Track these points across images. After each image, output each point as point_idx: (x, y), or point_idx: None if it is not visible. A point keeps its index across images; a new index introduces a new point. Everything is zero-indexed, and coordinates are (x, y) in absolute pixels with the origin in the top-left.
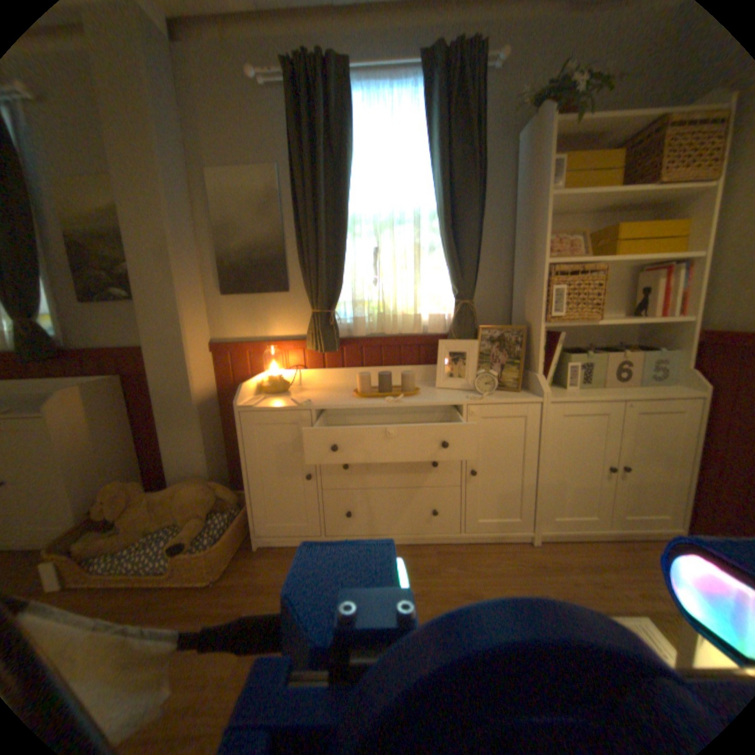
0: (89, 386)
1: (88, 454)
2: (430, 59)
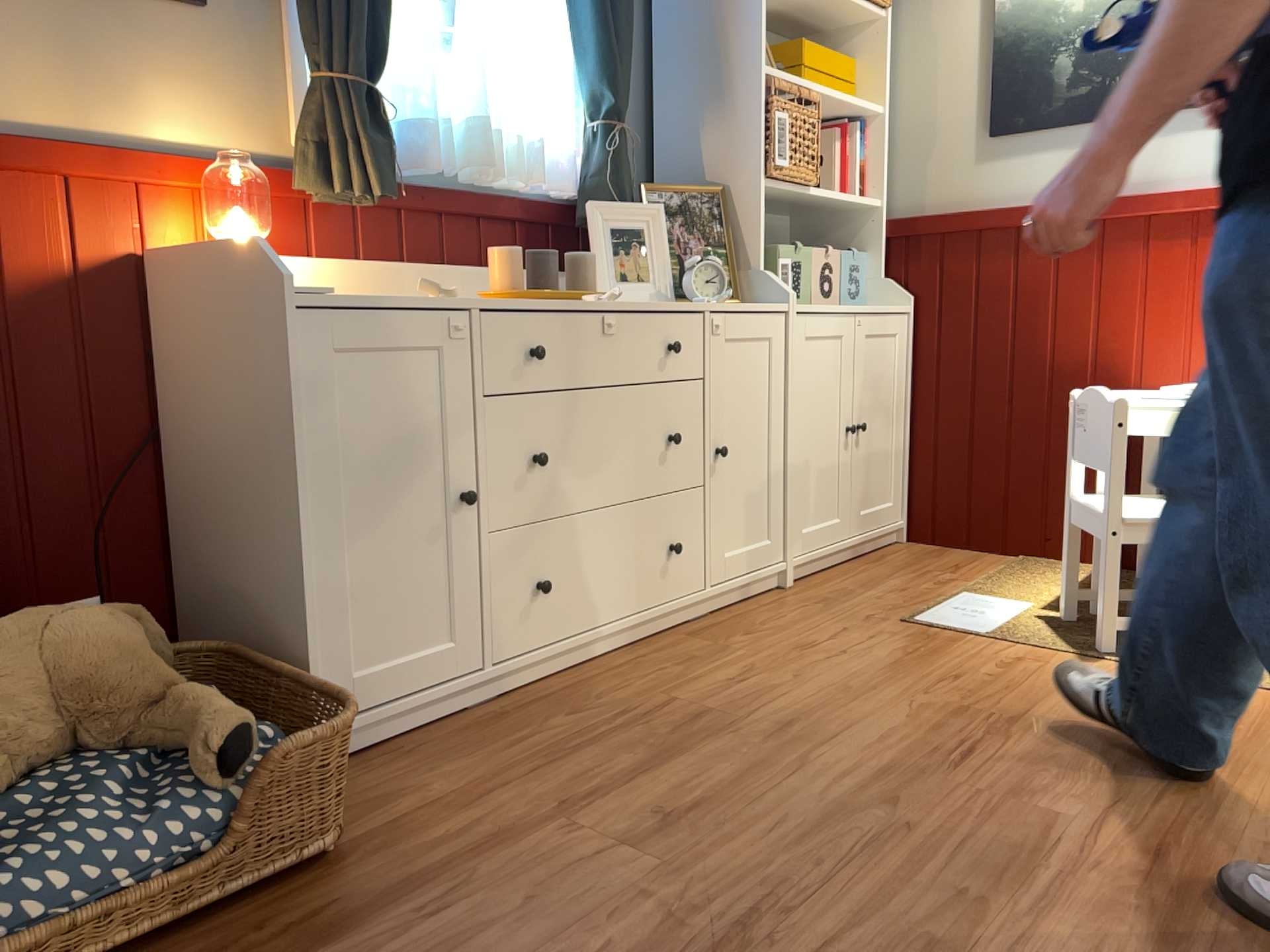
0: None
1: None
2: None
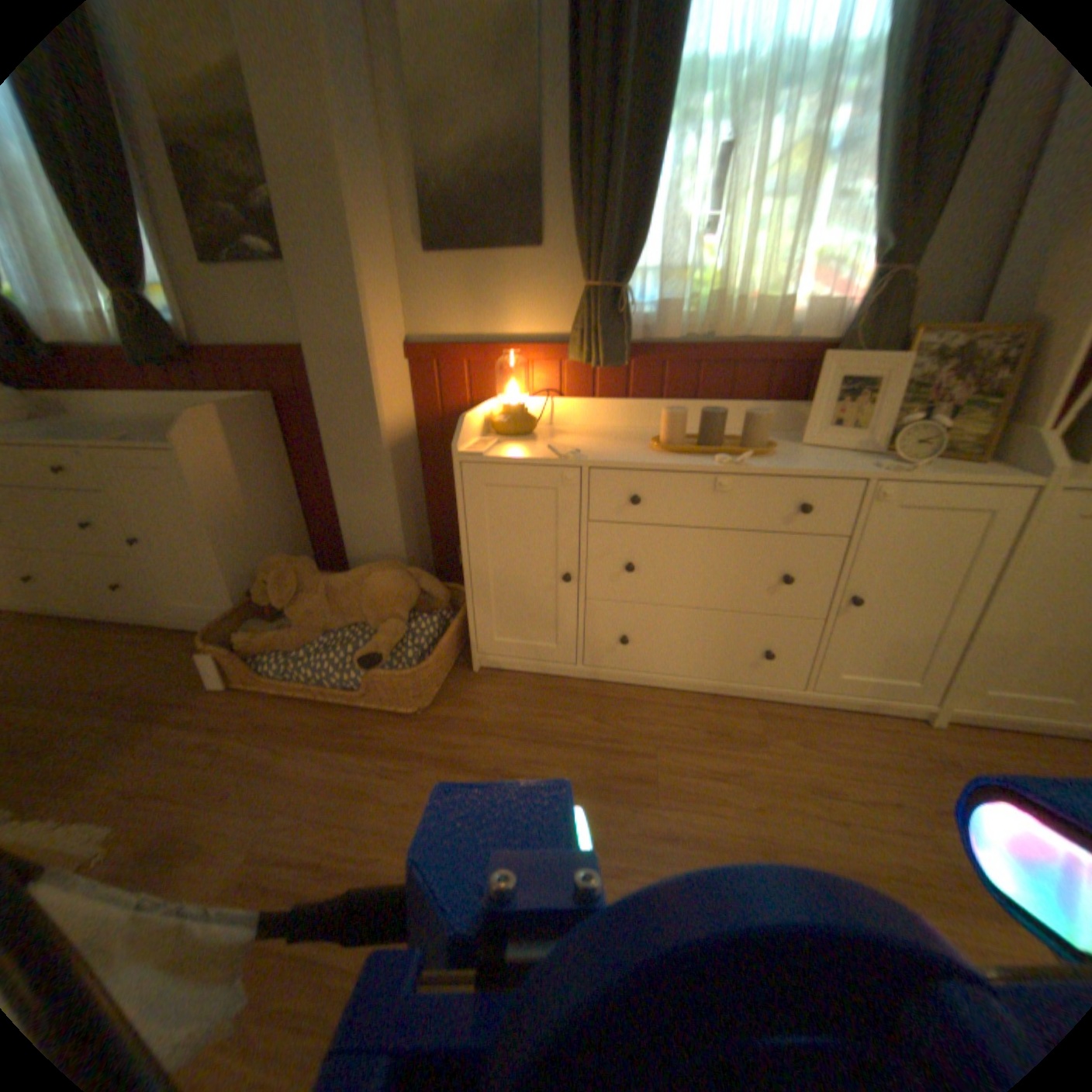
0: (232, 404)
1: (240, 508)
2: None
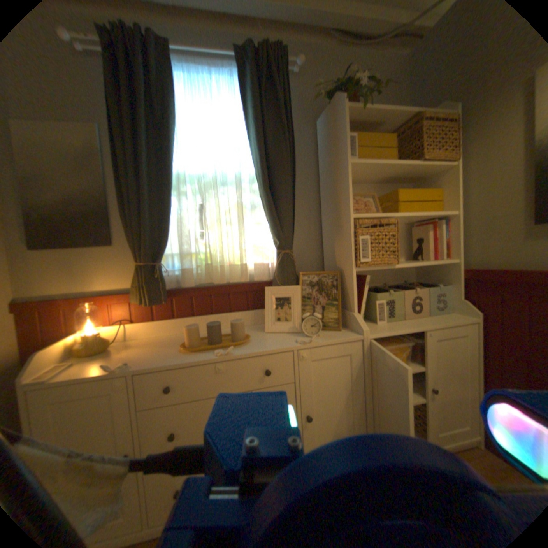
0: None
1: None
2: (242, 54)
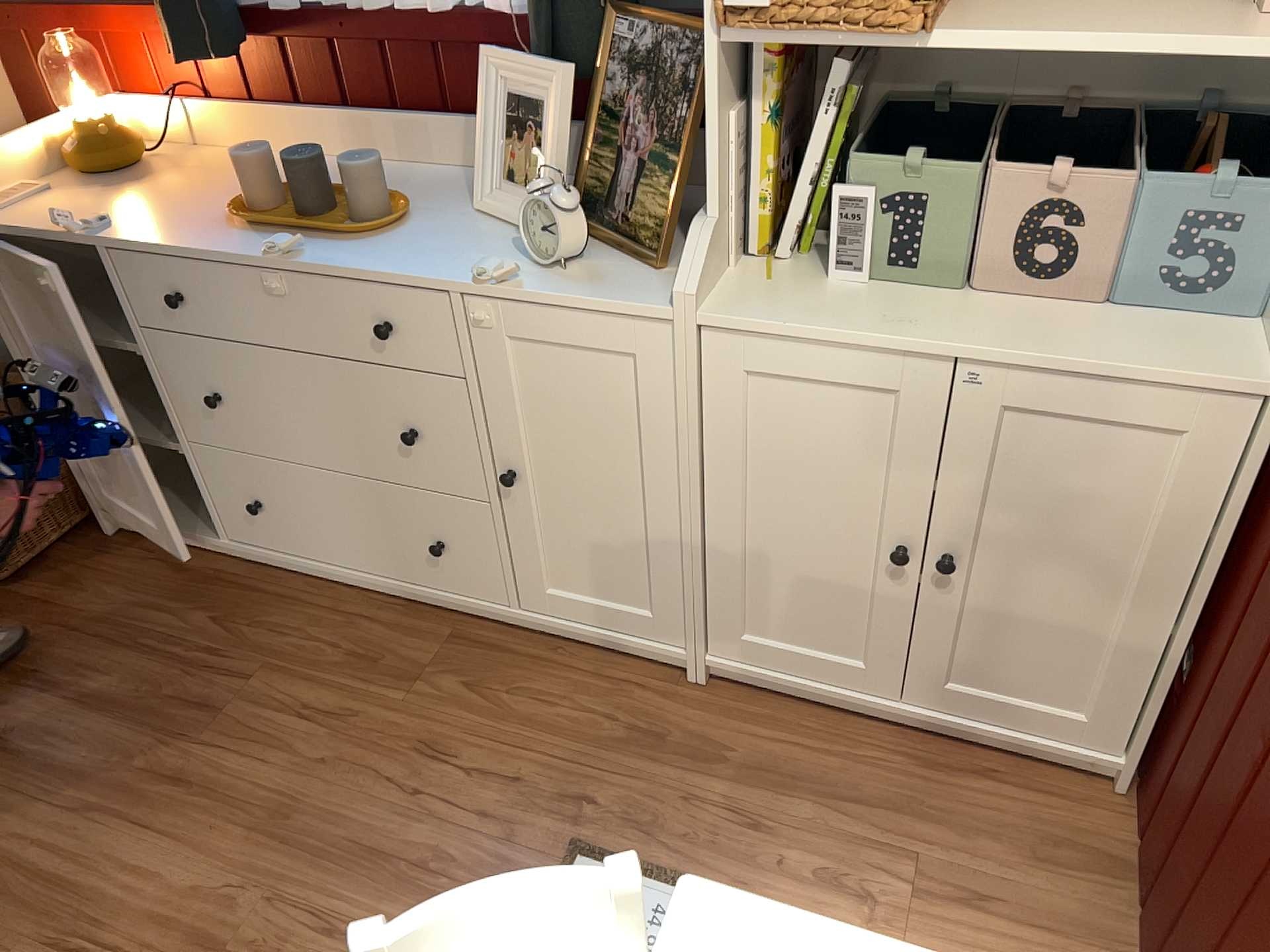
0: None
1: None
2: None
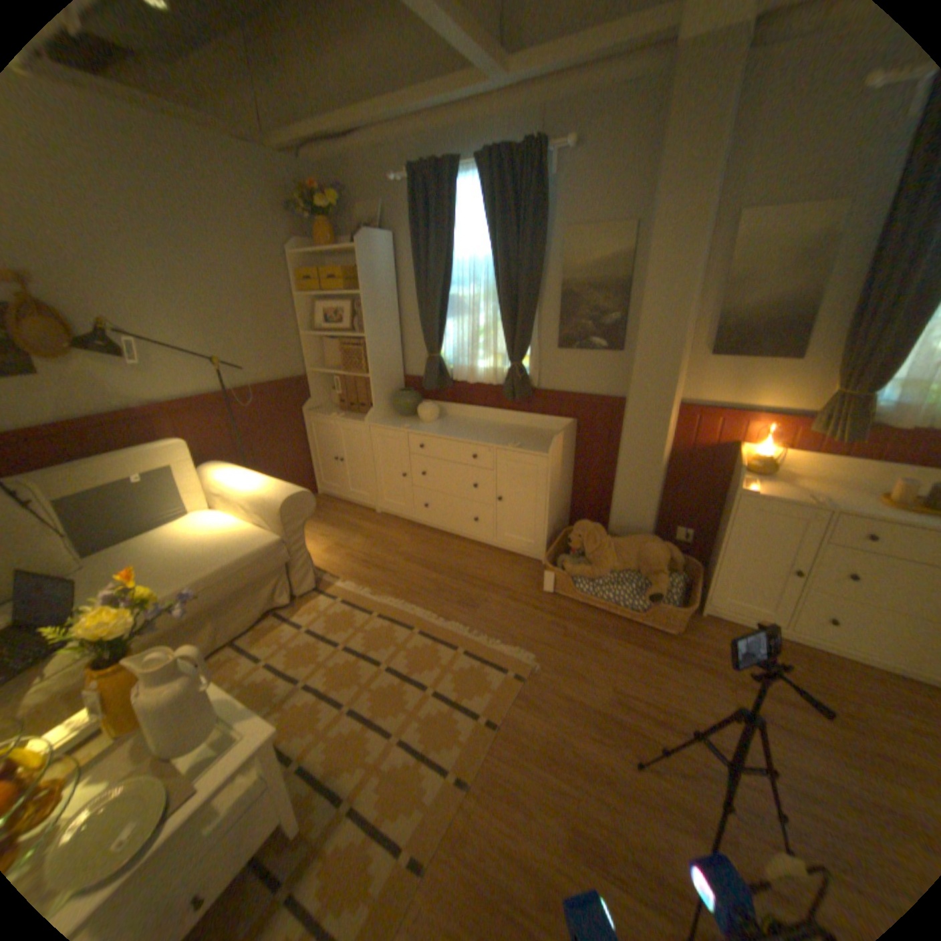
0: (565, 430)
1: (556, 489)
2: None
